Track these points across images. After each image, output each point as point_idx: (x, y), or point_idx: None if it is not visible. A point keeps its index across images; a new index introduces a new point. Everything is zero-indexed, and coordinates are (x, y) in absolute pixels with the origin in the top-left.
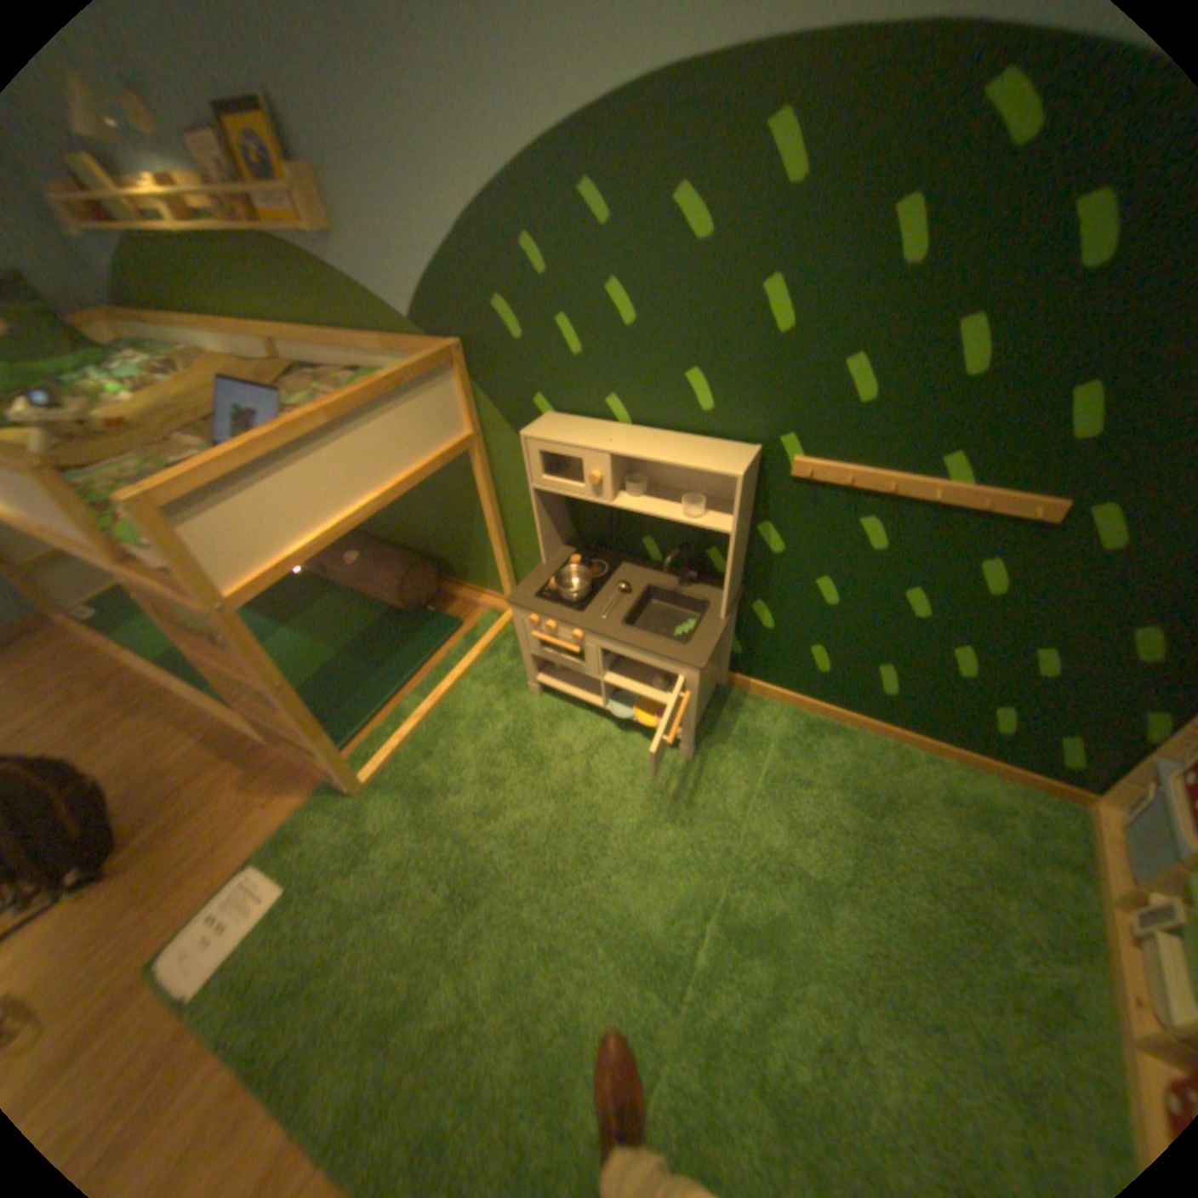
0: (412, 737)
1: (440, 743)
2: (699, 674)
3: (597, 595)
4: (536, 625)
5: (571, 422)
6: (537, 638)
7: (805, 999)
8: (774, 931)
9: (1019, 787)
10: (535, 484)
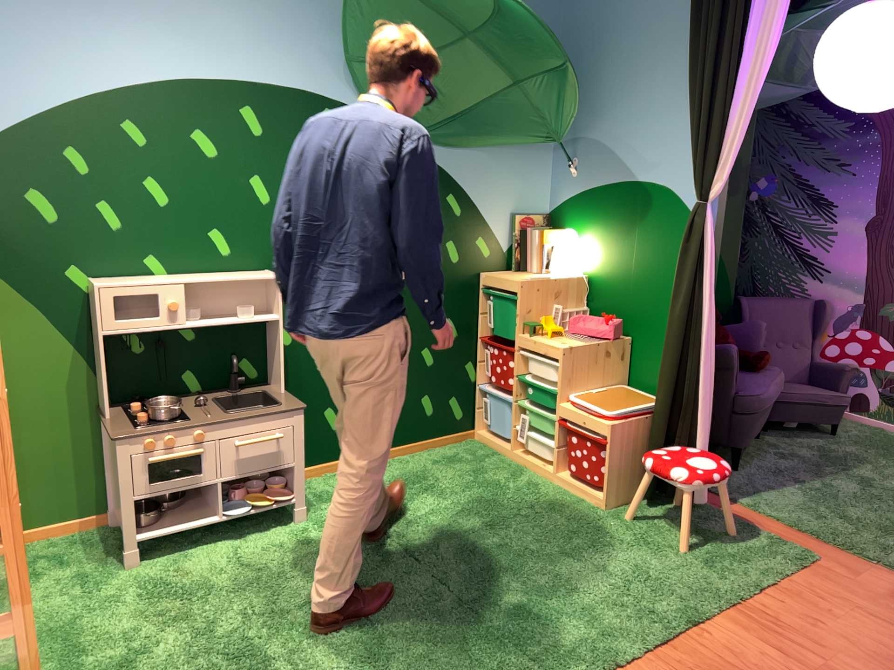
0: (38, 659)
1: (80, 641)
2: (303, 414)
3: (181, 415)
4: (155, 444)
5: (119, 279)
6: (157, 459)
7: (473, 542)
8: (434, 537)
9: (448, 445)
10: (106, 329)
